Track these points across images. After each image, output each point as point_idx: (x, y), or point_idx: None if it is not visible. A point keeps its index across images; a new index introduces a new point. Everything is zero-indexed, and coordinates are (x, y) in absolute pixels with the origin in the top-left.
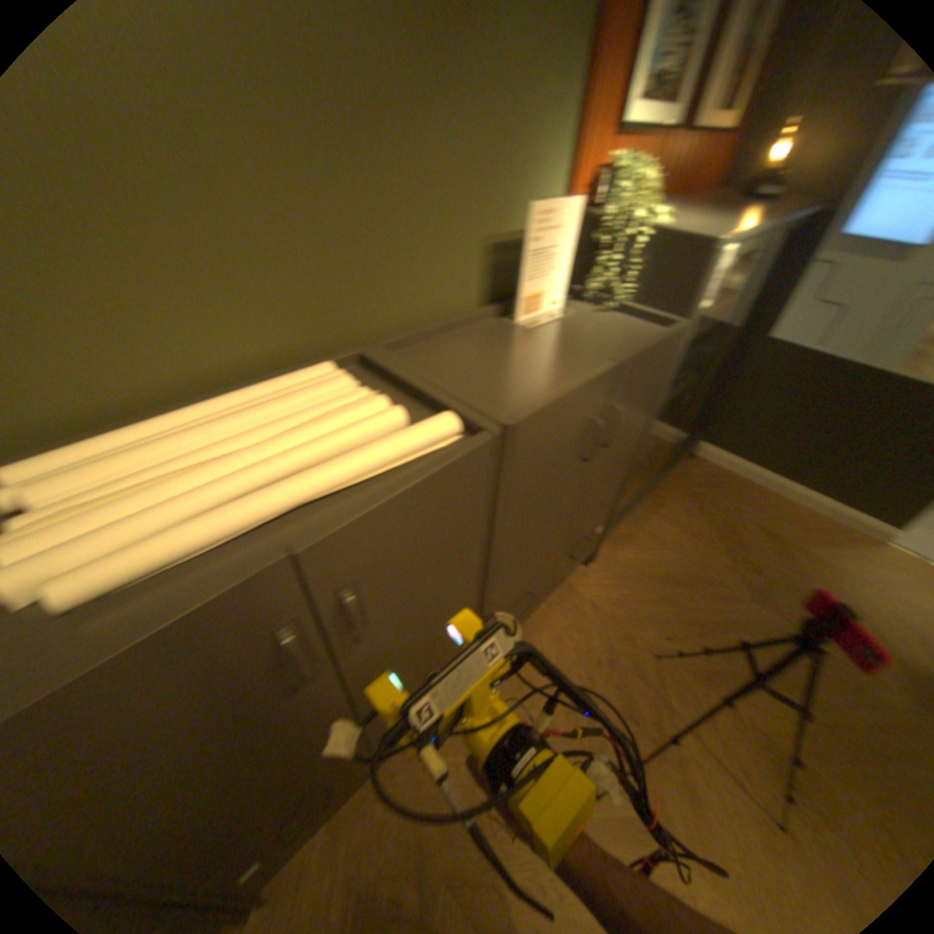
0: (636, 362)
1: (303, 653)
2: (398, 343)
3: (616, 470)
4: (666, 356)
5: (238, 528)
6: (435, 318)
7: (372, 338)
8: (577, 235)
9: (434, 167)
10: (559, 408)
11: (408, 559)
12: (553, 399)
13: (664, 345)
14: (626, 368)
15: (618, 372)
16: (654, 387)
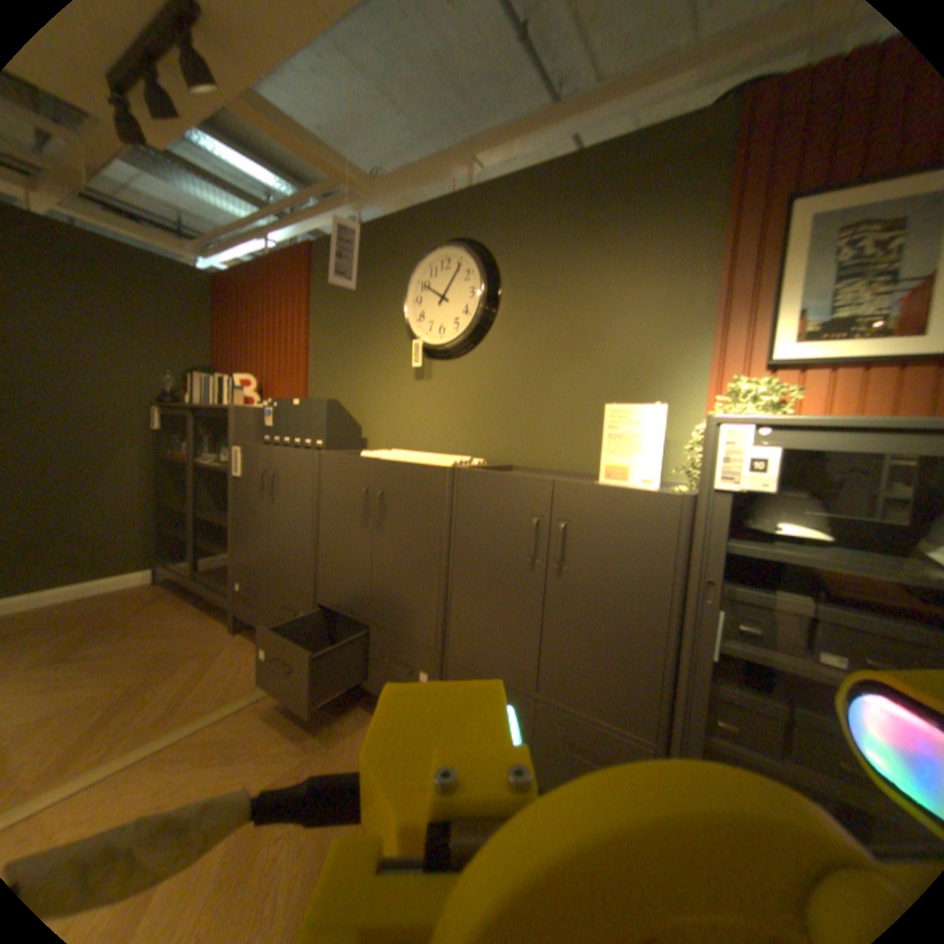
0: (577, 487)
1: (368, 505)
2: (521, 466)
3: (614, 642)
4: (646, 513)
5: (386, 457)
6: (560, 467)
7: (518, 463)
8: (665, 430)
9: (566, 391)
10: (488, 476)
11: (403, 501)
12: (486, 469)
13: (629, 494)
14: (561, 485)
15: (551, 484)
16: (642, 548)
